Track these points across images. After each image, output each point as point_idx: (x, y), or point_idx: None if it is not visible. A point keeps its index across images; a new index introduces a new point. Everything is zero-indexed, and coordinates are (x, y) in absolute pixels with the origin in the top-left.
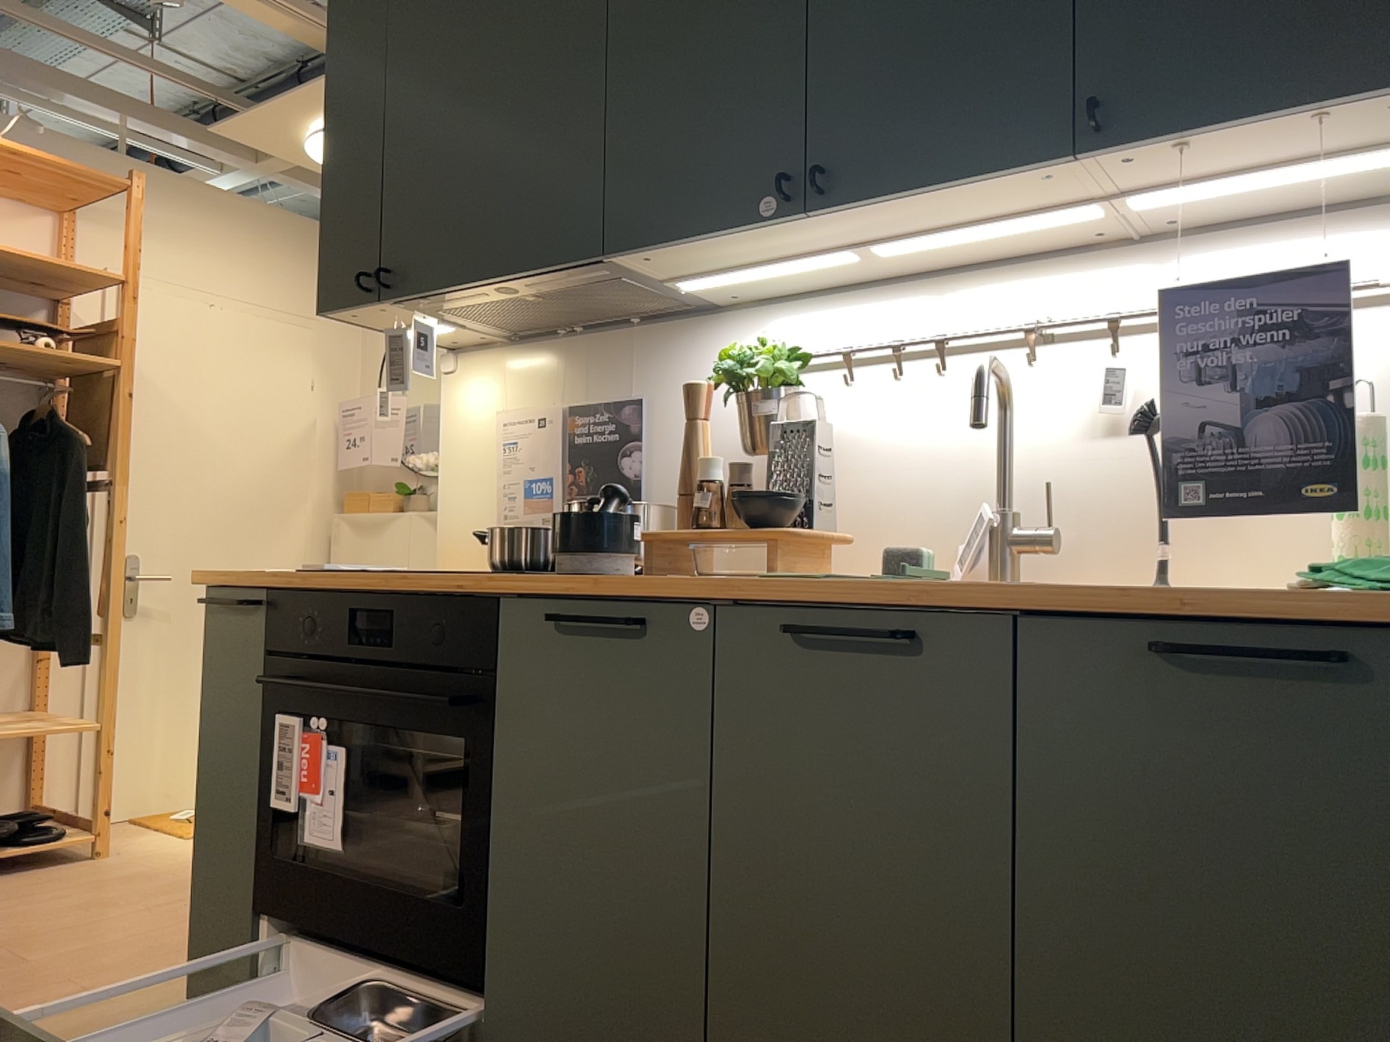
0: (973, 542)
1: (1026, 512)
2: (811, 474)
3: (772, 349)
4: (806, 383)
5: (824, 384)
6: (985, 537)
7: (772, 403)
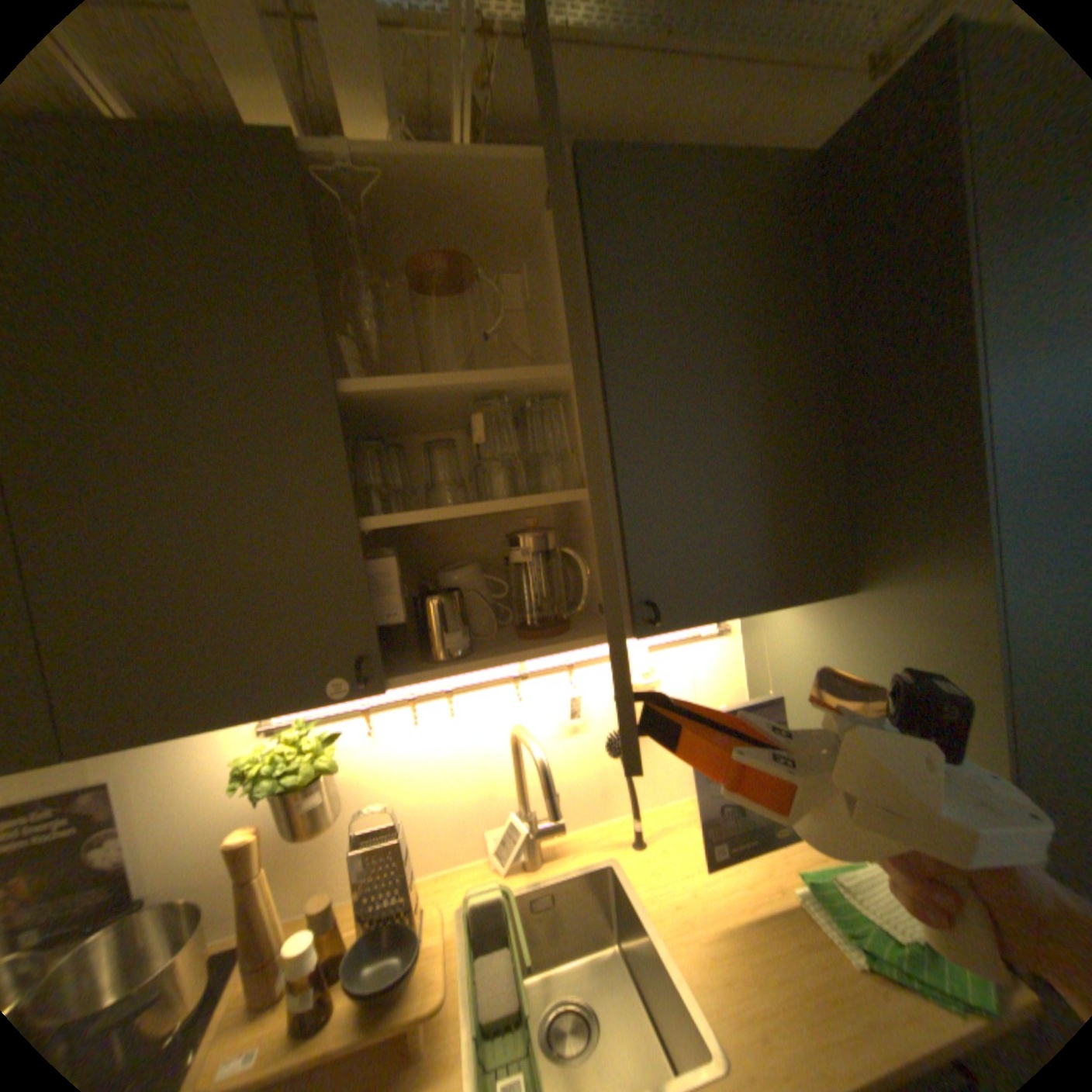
0: (506, 842)
1: (536, 806)
2: (397, 886)
3: (306, 750)
4: (332, 751)
5: (346, 739)
6: (520, 843)
7: (314, 798)
